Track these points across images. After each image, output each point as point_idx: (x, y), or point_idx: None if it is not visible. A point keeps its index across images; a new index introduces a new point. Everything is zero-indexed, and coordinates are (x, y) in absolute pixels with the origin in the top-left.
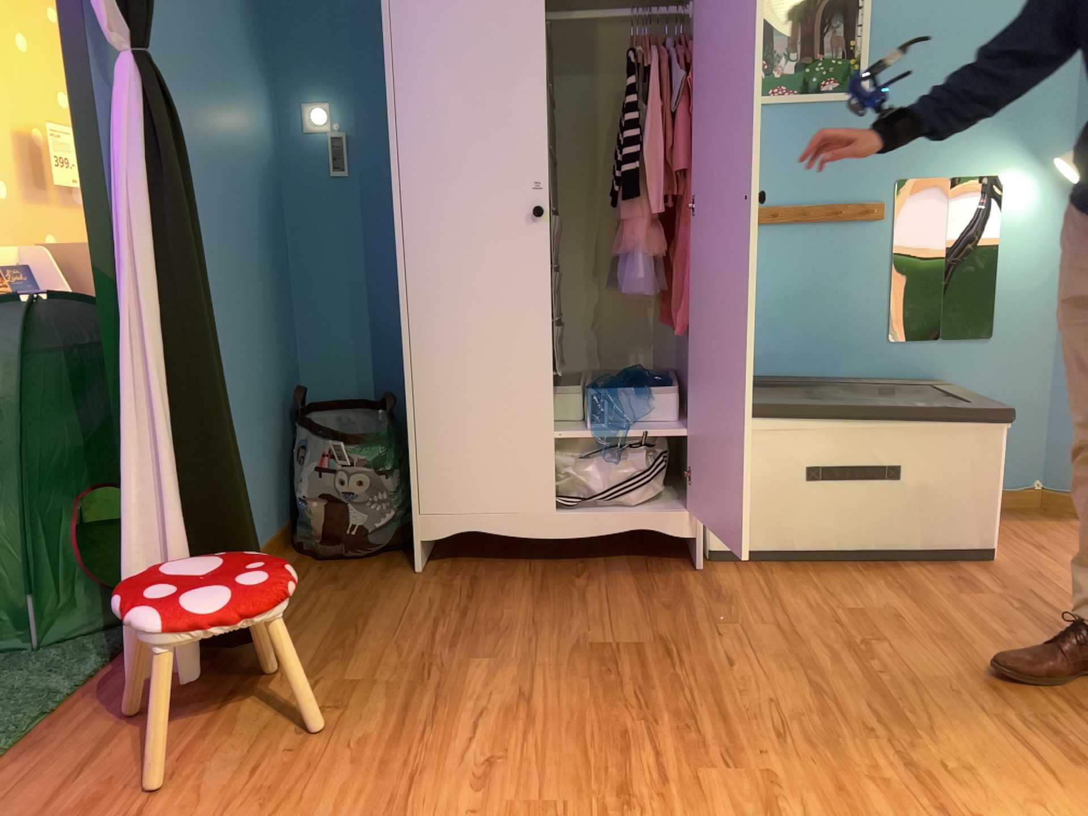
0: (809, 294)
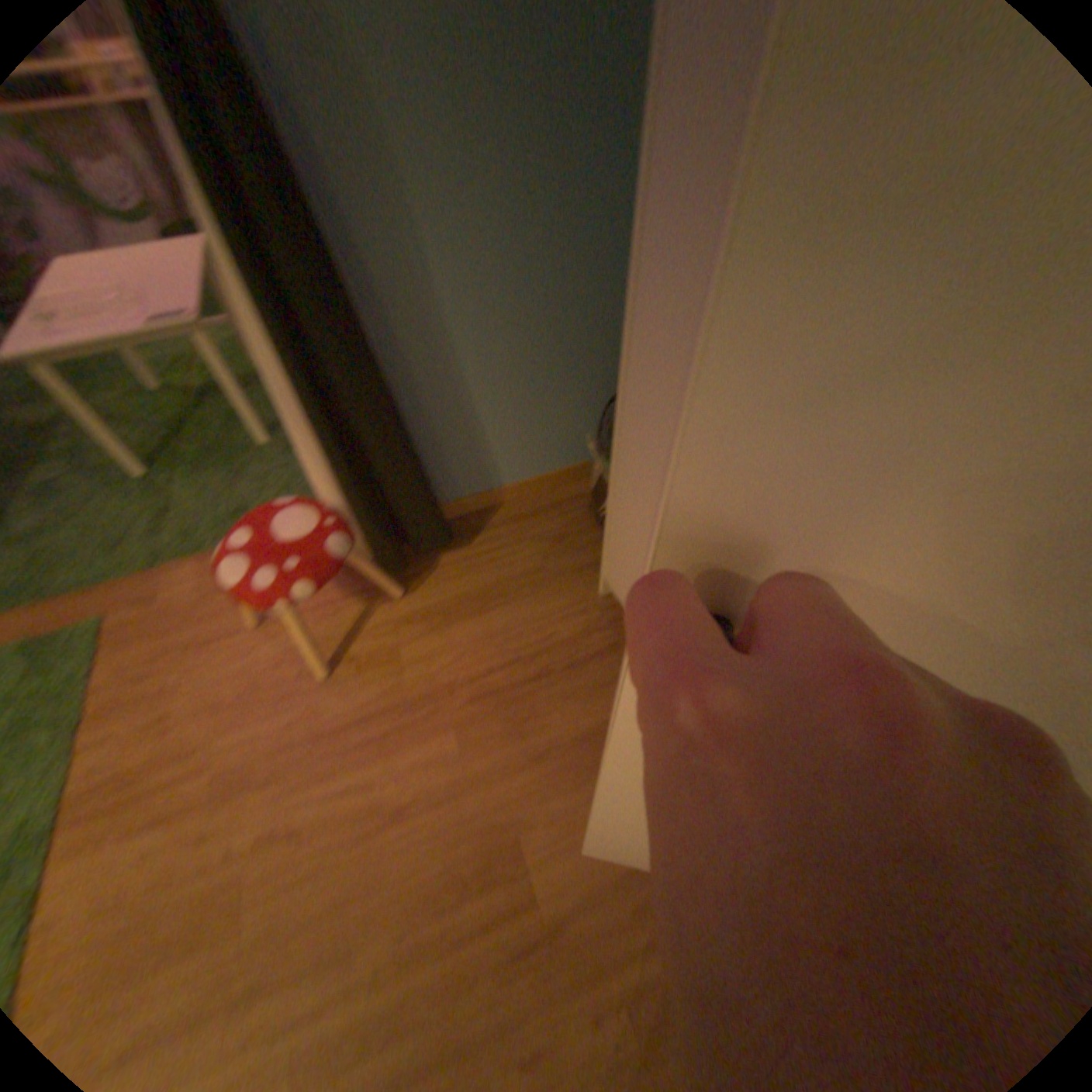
0: None
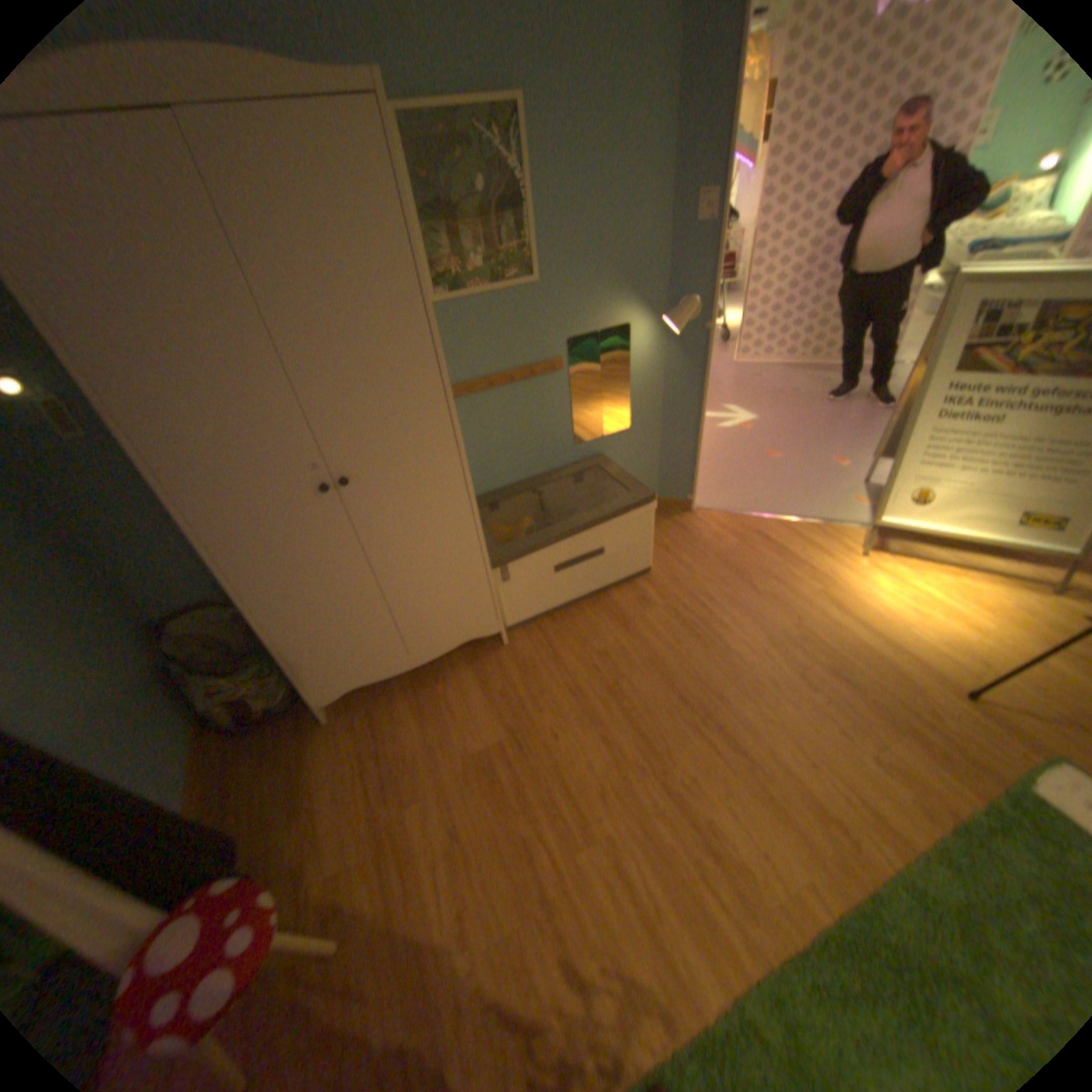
0: (522, 430)
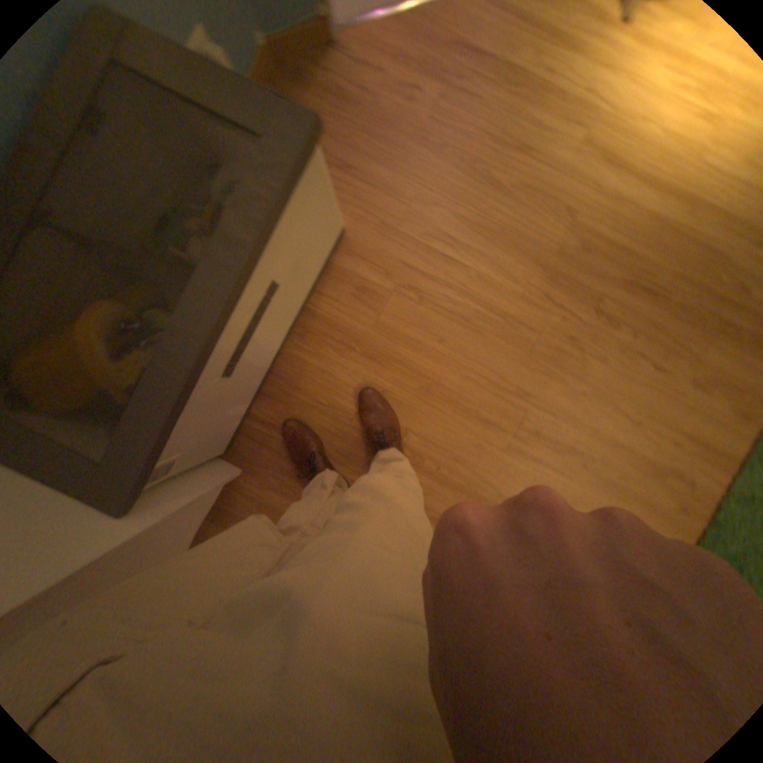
0: None
